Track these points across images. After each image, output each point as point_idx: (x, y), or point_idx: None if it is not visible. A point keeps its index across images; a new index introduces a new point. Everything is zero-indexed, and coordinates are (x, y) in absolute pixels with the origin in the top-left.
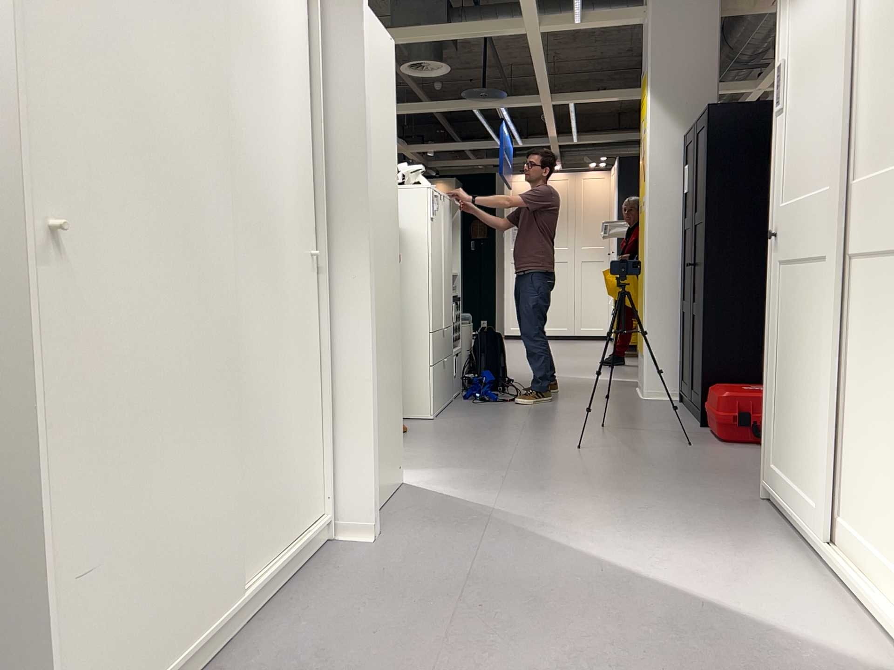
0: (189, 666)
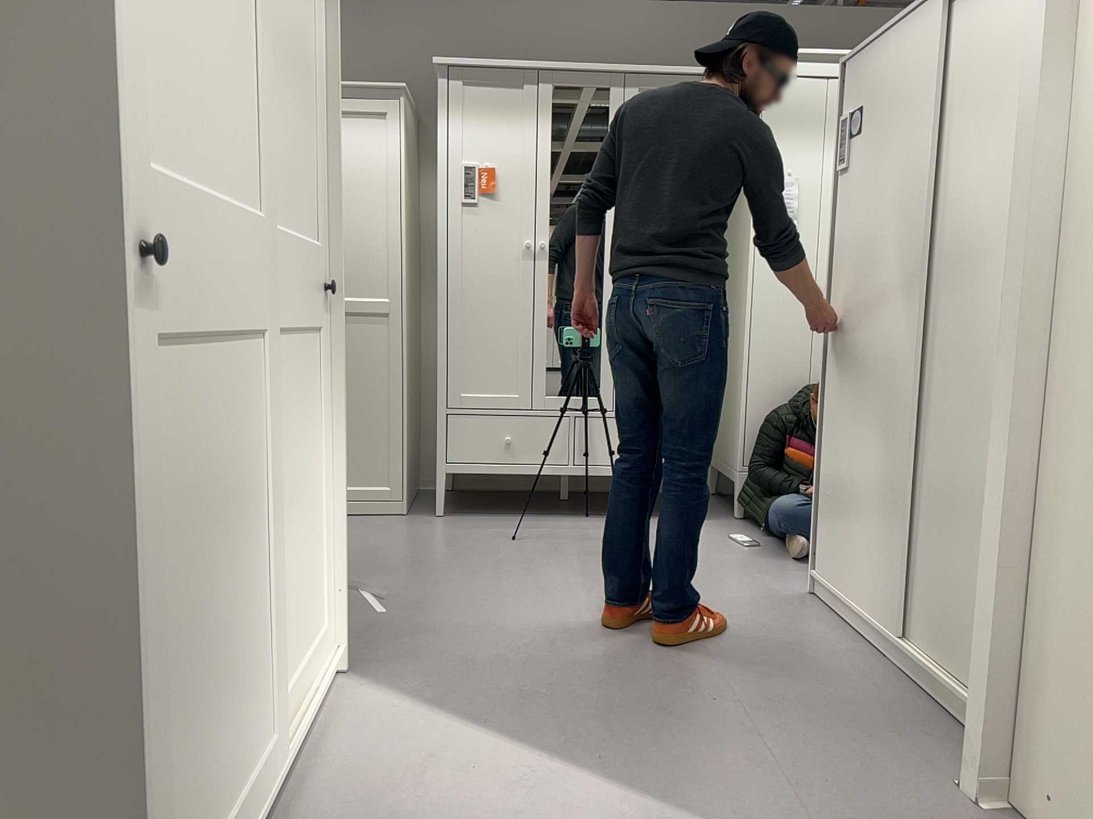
0: (841, 606)
